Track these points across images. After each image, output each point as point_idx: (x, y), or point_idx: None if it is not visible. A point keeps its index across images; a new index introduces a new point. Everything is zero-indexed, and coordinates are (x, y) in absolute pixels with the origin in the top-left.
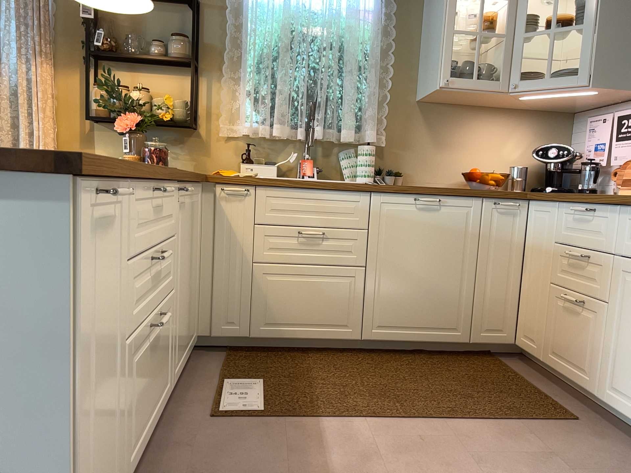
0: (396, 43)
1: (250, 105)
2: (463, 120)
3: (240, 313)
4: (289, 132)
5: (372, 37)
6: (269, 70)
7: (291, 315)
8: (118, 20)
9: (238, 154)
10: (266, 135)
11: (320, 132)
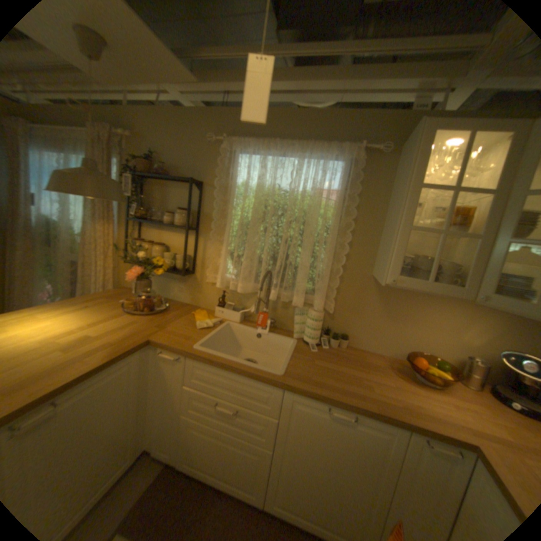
0: (359, 220)
1: (228, 262)
2: (421, 299)
3: (169, 449)
4: (253, 288)
5: (333, 216)
6: (240, 238)
7: (206, 466)
8: (151, 193)
9: (219, 295)
10: (234, 288)
11: (273, 295)
